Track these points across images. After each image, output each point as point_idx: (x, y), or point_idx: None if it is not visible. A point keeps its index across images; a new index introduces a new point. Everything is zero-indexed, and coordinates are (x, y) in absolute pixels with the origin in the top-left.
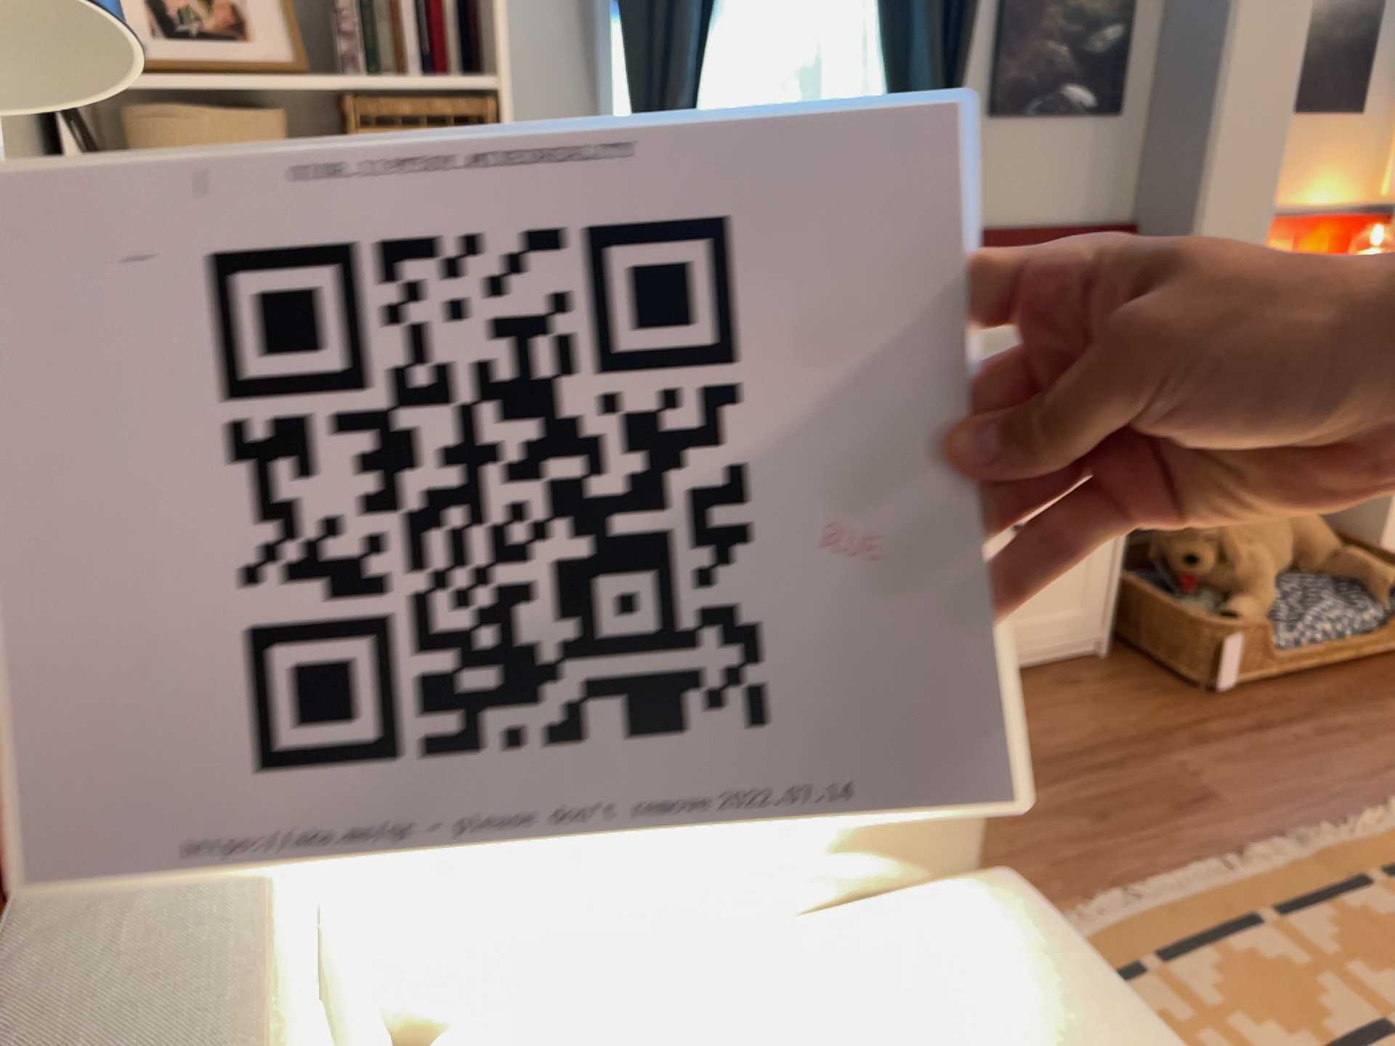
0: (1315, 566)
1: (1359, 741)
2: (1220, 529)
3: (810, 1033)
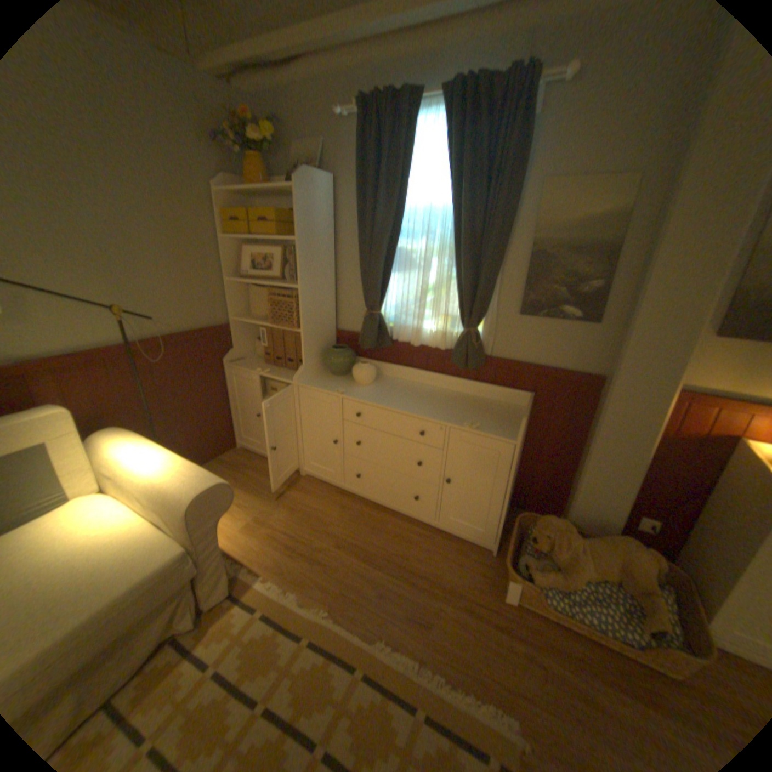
0: (632, 593)
1: (537, 676)
2: (558, 536)
3: (98, 540)
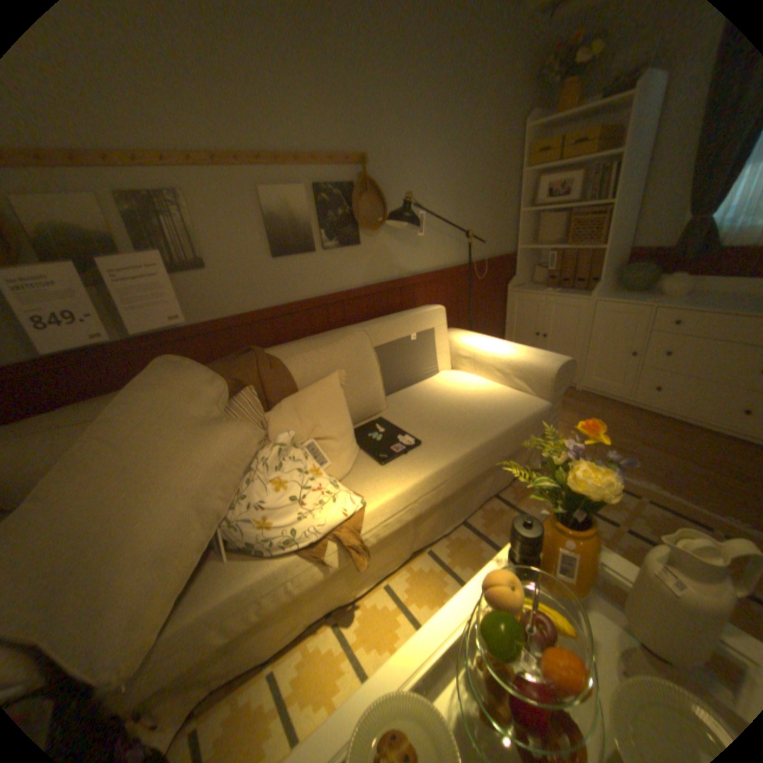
0: None
1: None
2: None
3: (482, 391)
